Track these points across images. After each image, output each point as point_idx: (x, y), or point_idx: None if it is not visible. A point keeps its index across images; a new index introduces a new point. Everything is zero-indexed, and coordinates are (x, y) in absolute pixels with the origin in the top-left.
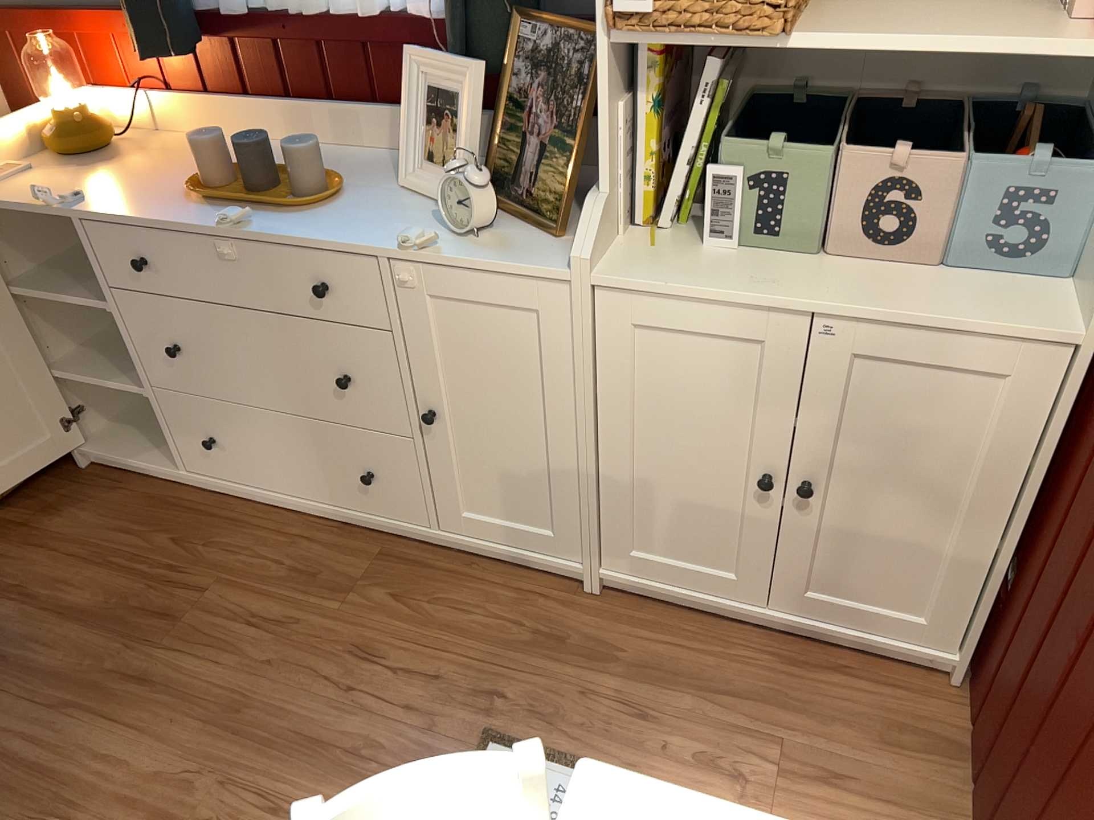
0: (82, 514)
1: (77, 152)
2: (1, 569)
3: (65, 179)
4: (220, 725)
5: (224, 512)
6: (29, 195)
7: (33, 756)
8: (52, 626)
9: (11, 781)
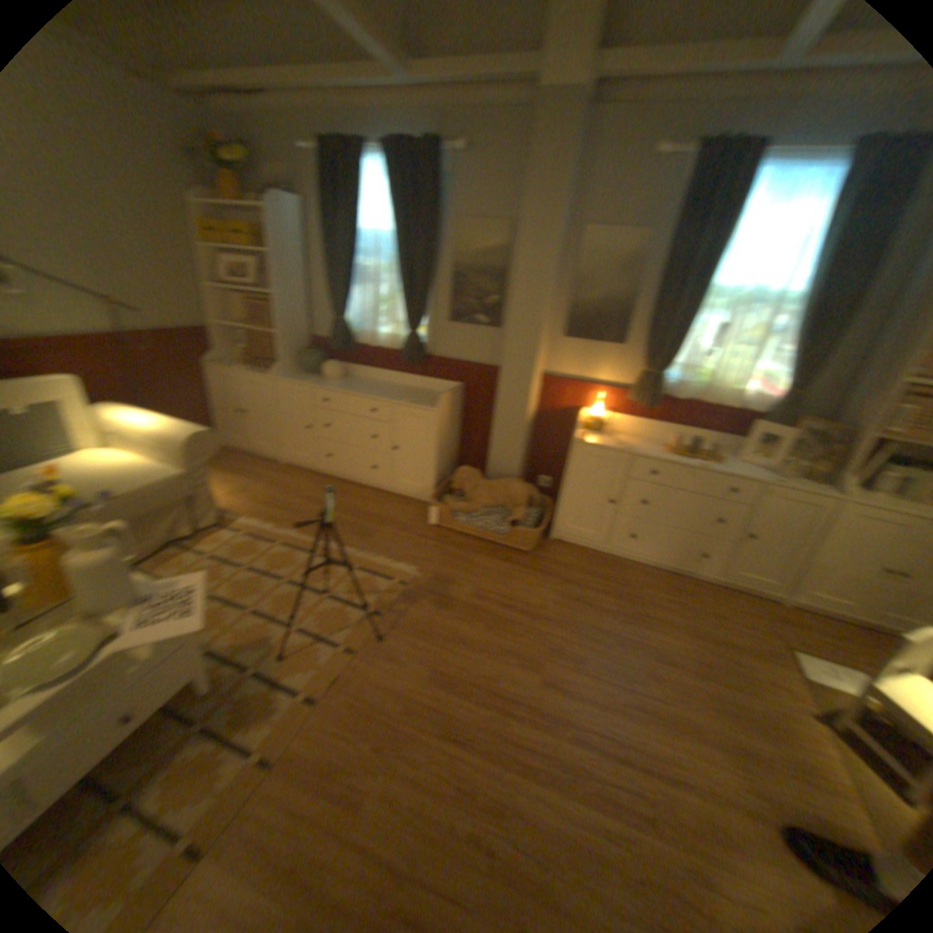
0: (564, 557)
1: (598, 428)
2: (553, 574)
3: (600, 436)
4: (693, 638)
5: (620, 563)
6: (600, 441)
7: (634, 641)
8: (595, 597)
9: (634, 649)
